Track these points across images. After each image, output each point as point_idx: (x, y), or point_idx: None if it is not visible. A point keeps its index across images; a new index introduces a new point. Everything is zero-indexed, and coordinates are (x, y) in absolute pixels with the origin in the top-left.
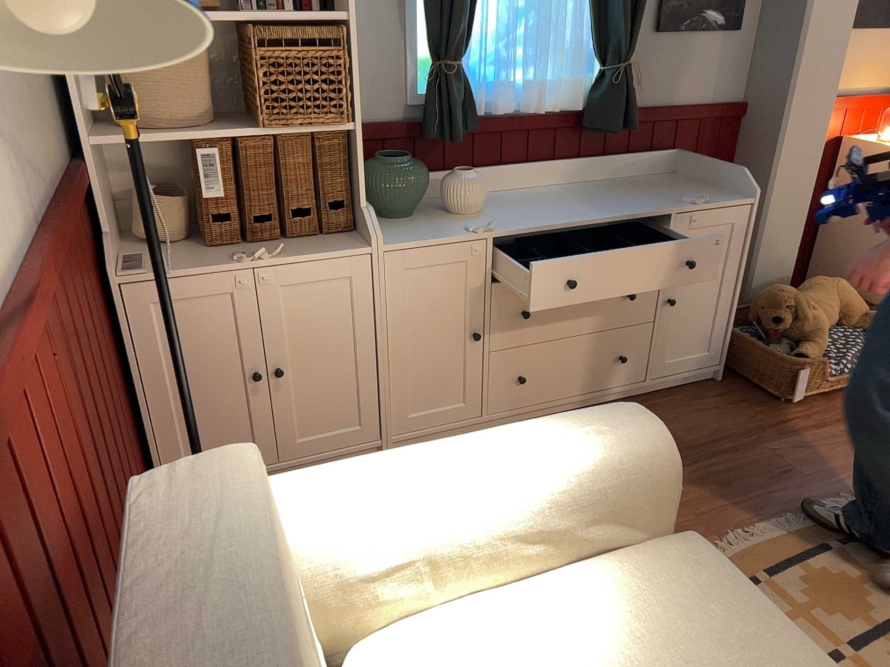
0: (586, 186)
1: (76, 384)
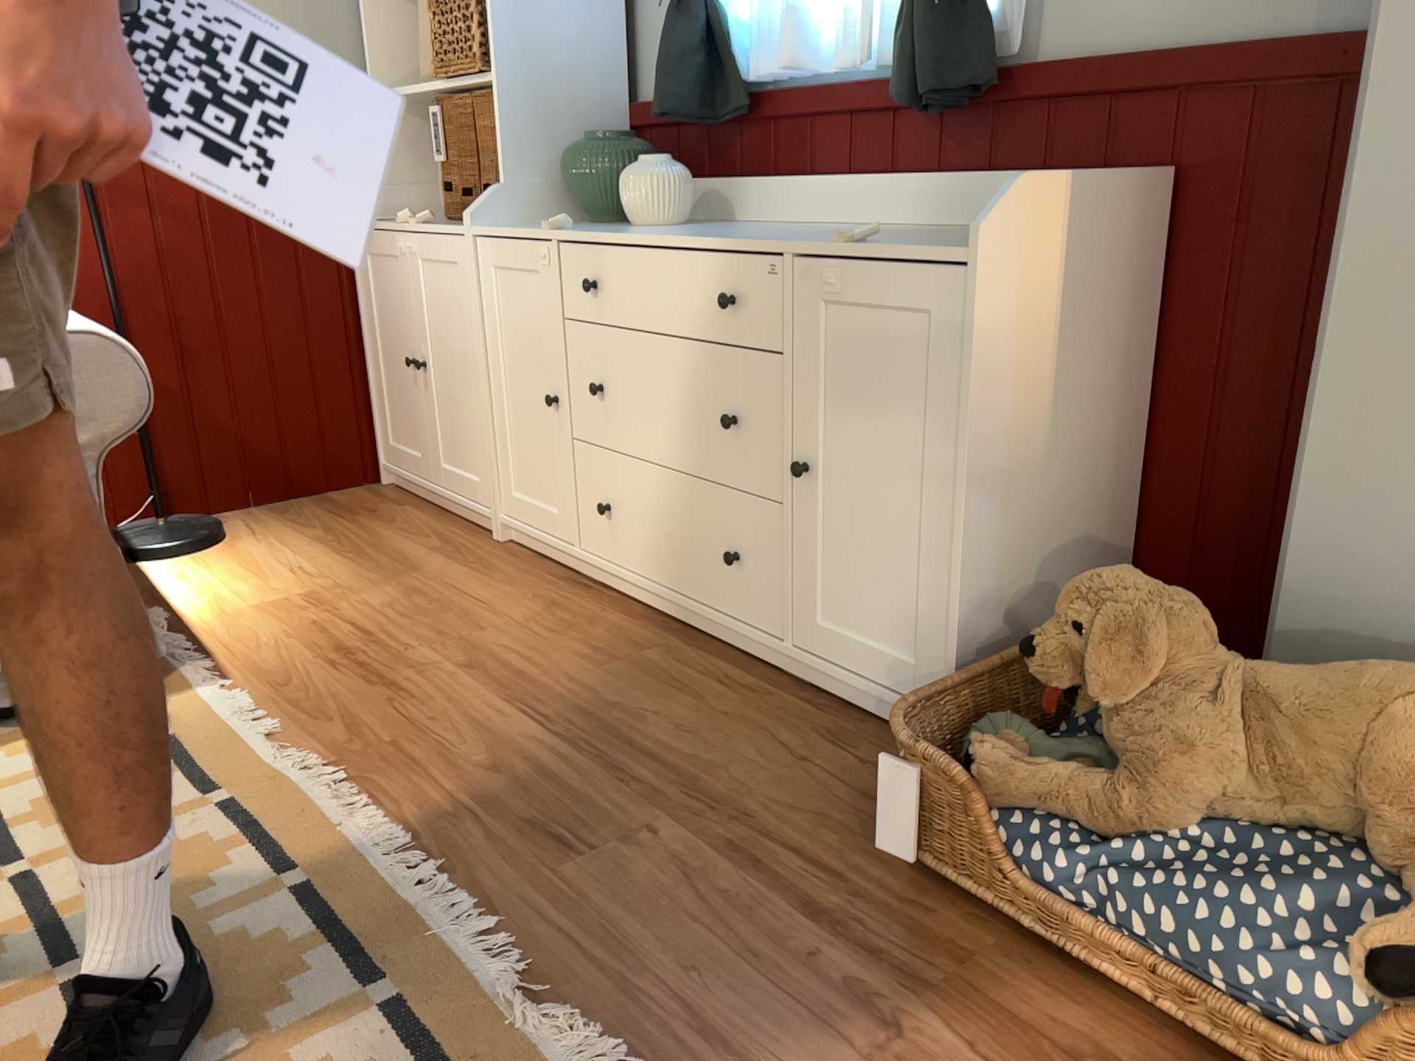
0: (897, 230)
1: (129, 232)
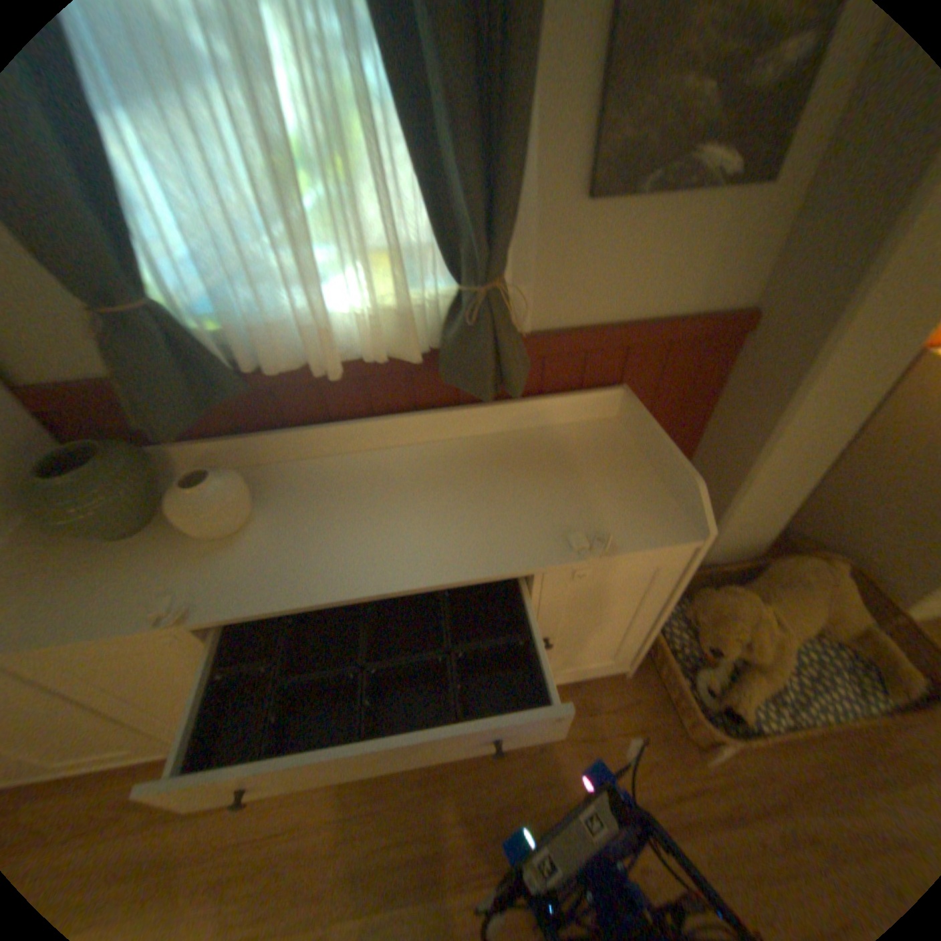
0: (459, 449)
1: None
